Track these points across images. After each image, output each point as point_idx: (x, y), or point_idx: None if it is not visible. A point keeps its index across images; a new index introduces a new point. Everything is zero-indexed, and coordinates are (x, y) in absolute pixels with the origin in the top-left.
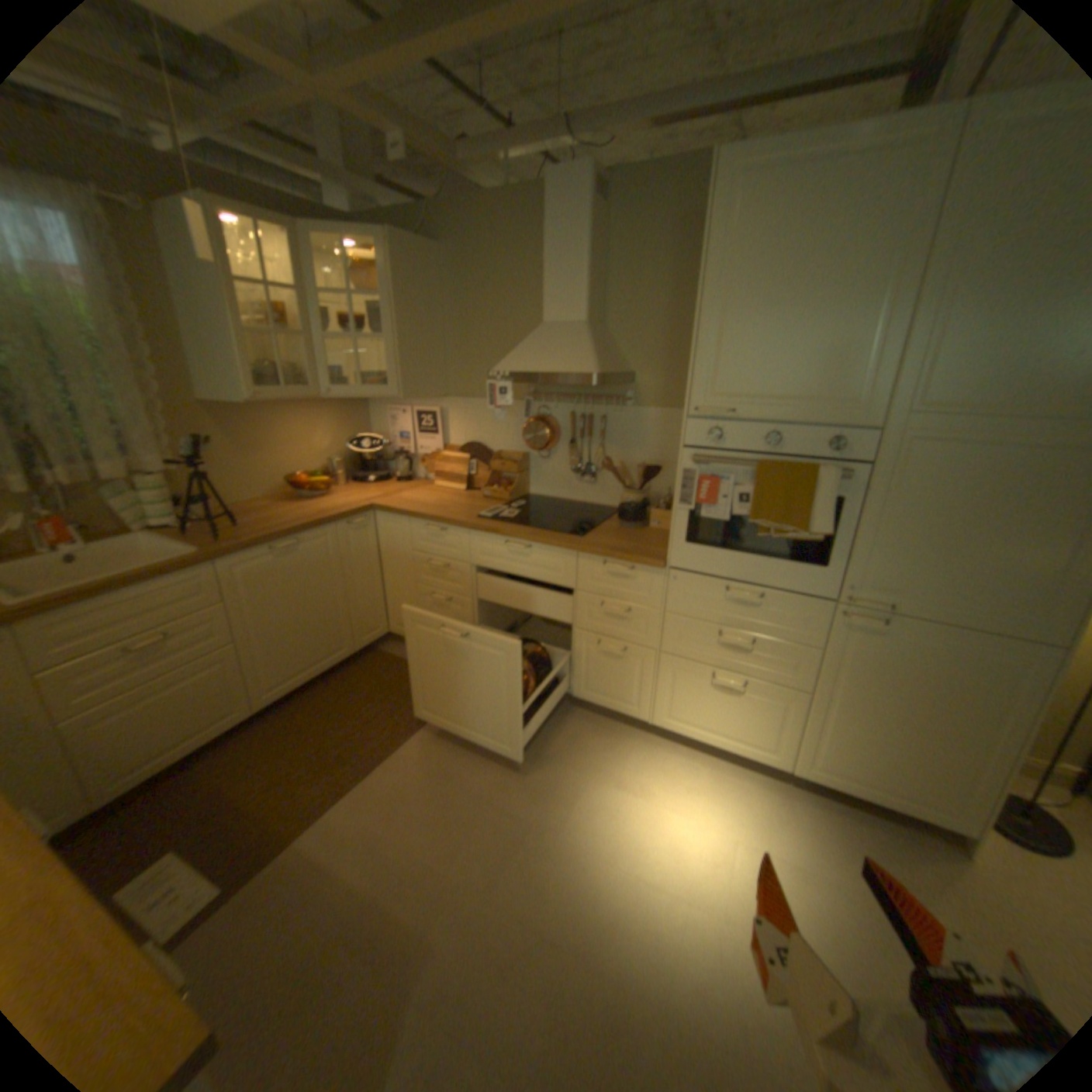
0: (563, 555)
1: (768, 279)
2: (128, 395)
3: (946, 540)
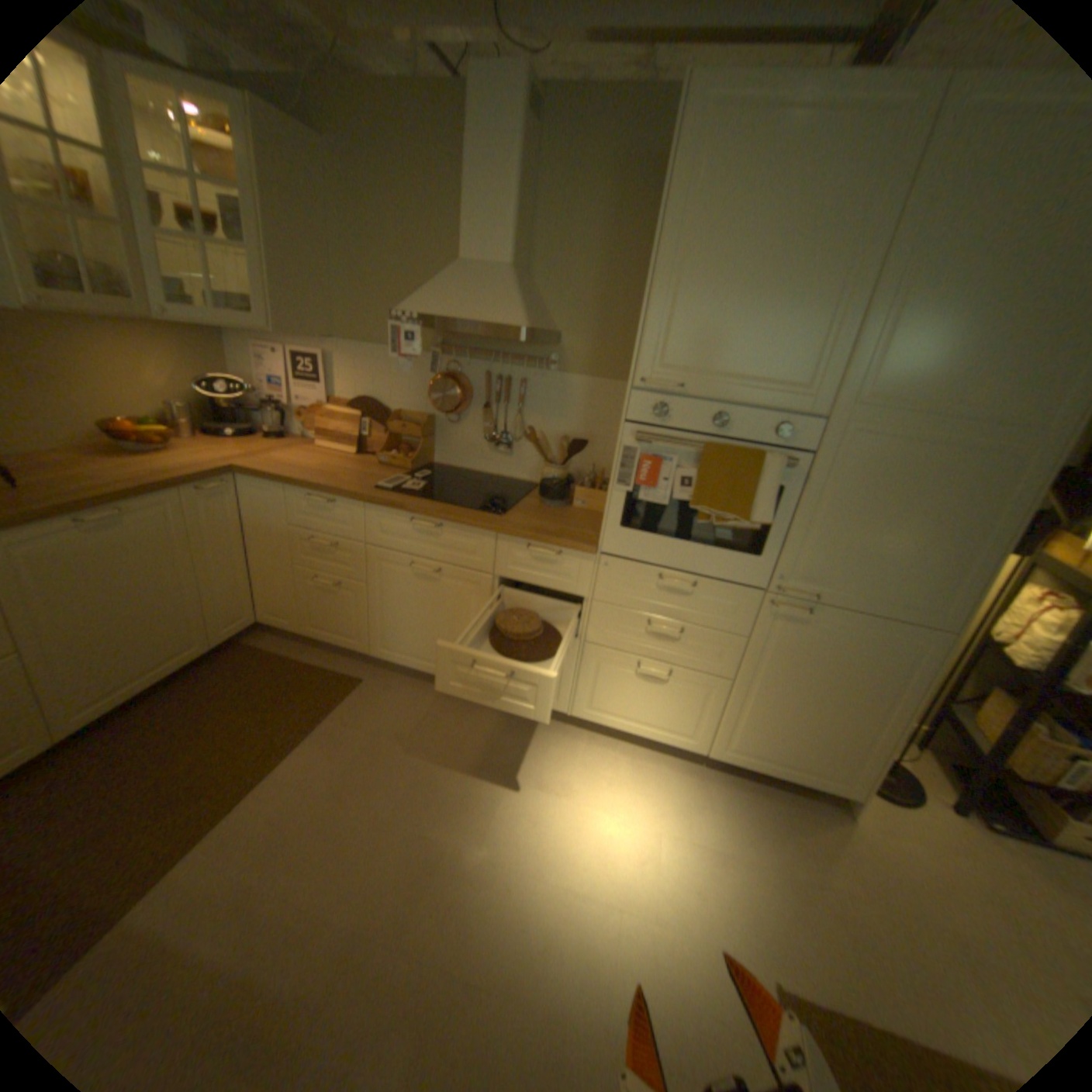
0: (482, 535)
1: (733, 240)
2: None
3: (873, 533)
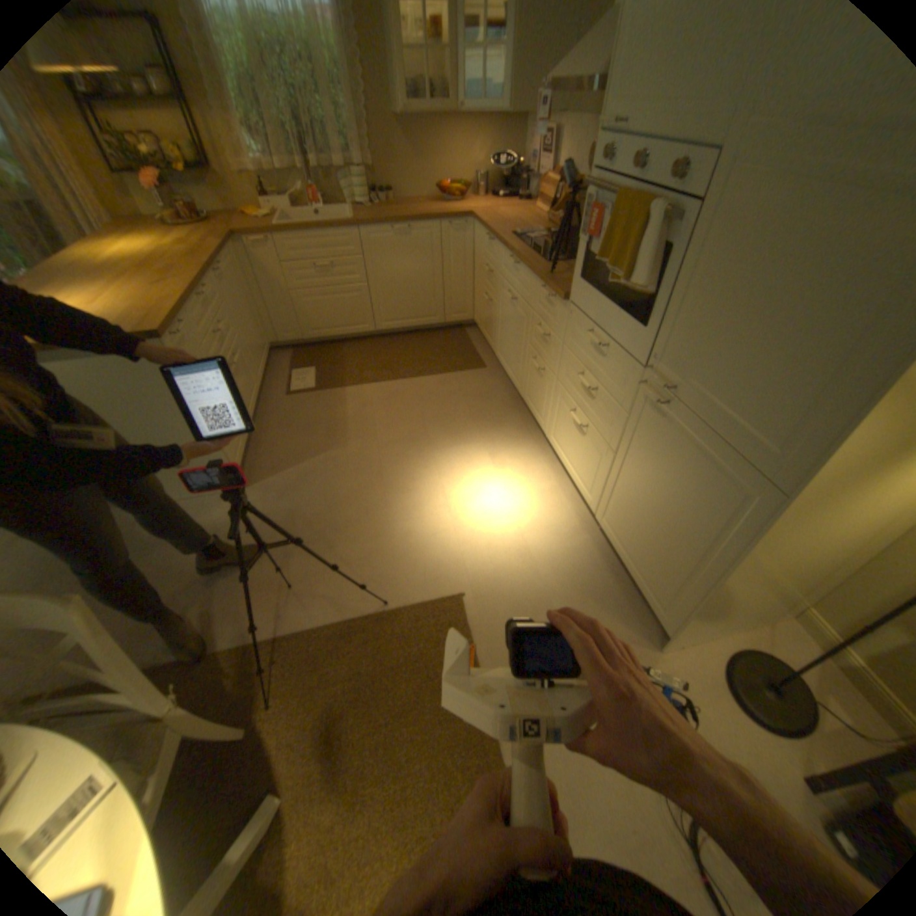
0: (530, 275)
1: None
2: (354, 106)
3: (728, 321)
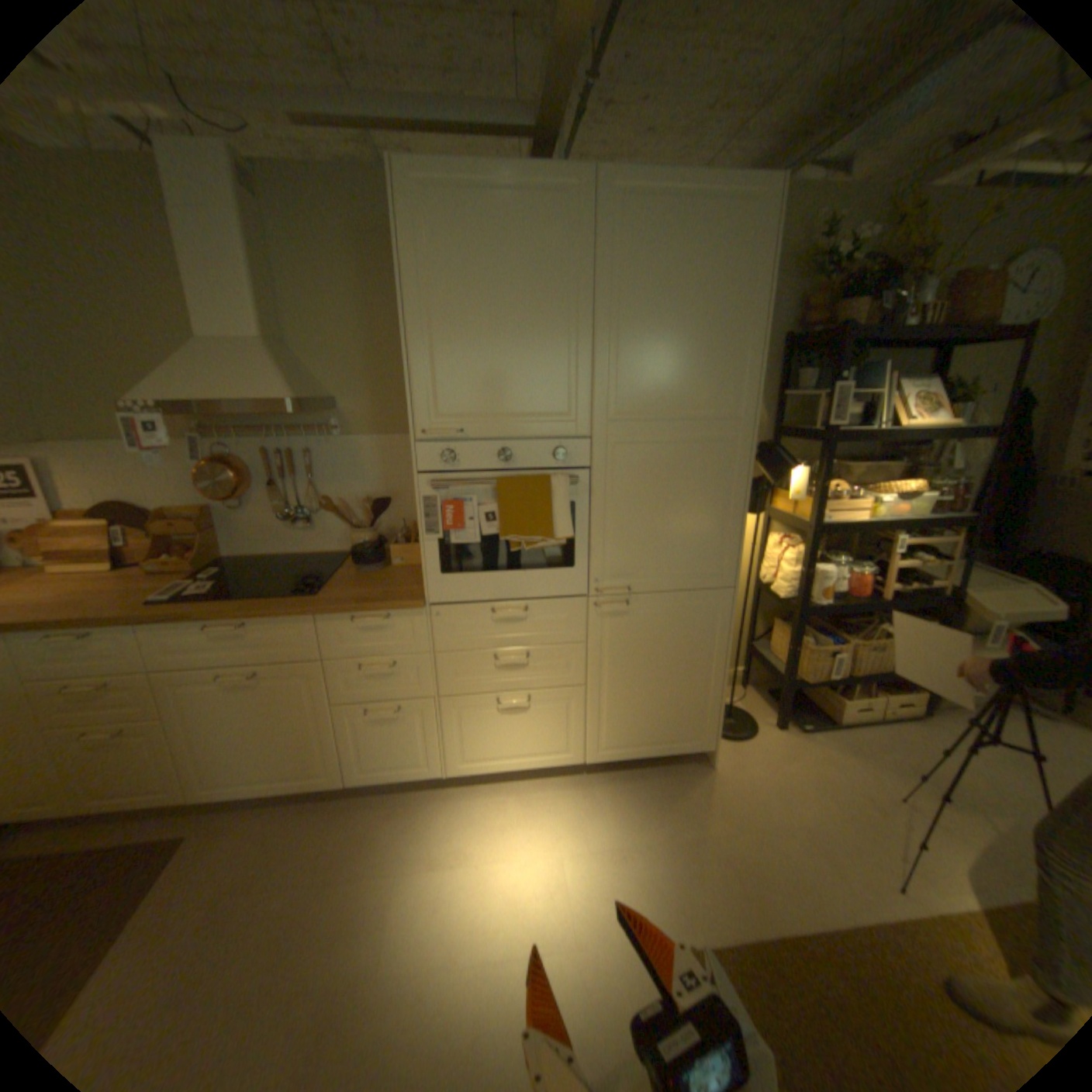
0: (297, 622)
1: (469, 298)
2: None
3: (652, 524)
